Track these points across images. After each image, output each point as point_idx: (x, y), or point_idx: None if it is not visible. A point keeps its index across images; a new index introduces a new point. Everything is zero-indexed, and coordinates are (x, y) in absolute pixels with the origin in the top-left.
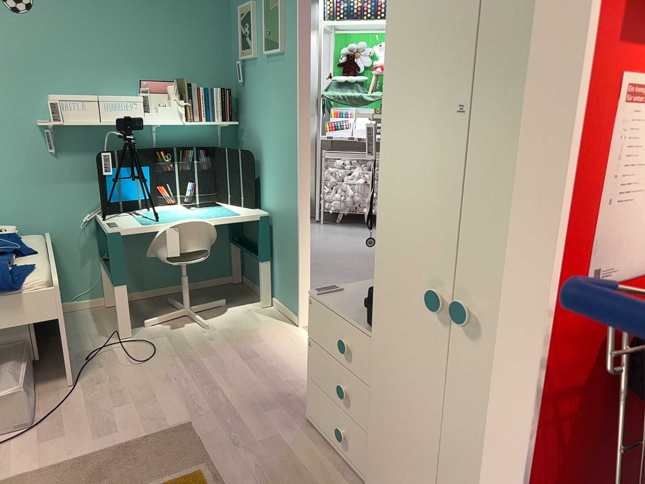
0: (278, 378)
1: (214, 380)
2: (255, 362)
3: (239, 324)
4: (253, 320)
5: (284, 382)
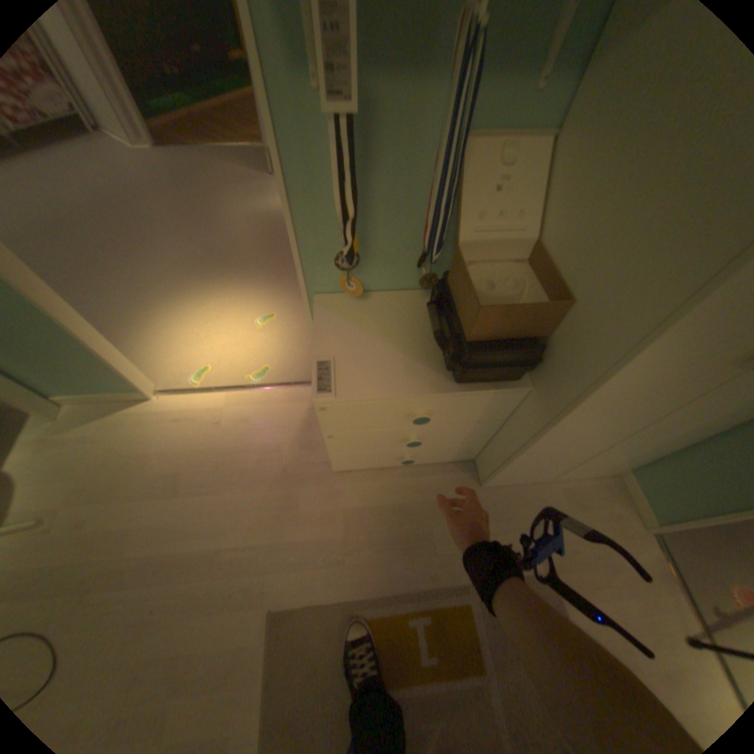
0: (244, 470)
1: (193, 553)
2: (192, 485)
3: (73, 469)
4: (77, 446)
5: (256, 467)
